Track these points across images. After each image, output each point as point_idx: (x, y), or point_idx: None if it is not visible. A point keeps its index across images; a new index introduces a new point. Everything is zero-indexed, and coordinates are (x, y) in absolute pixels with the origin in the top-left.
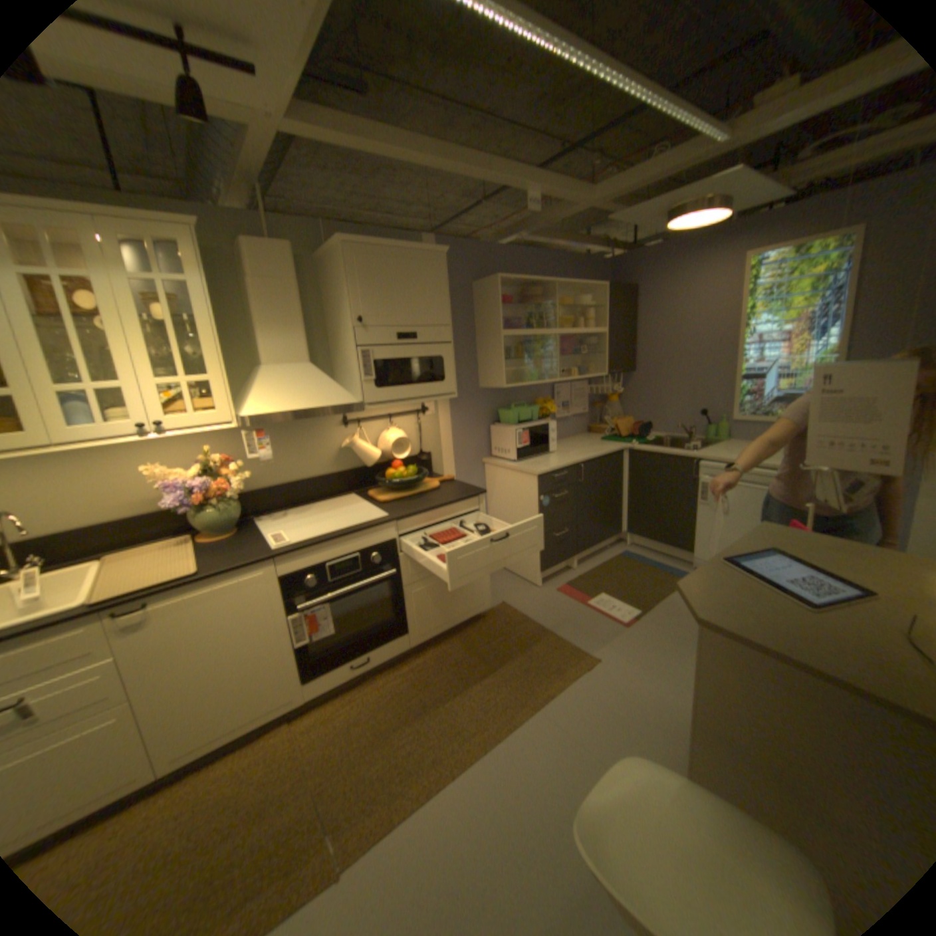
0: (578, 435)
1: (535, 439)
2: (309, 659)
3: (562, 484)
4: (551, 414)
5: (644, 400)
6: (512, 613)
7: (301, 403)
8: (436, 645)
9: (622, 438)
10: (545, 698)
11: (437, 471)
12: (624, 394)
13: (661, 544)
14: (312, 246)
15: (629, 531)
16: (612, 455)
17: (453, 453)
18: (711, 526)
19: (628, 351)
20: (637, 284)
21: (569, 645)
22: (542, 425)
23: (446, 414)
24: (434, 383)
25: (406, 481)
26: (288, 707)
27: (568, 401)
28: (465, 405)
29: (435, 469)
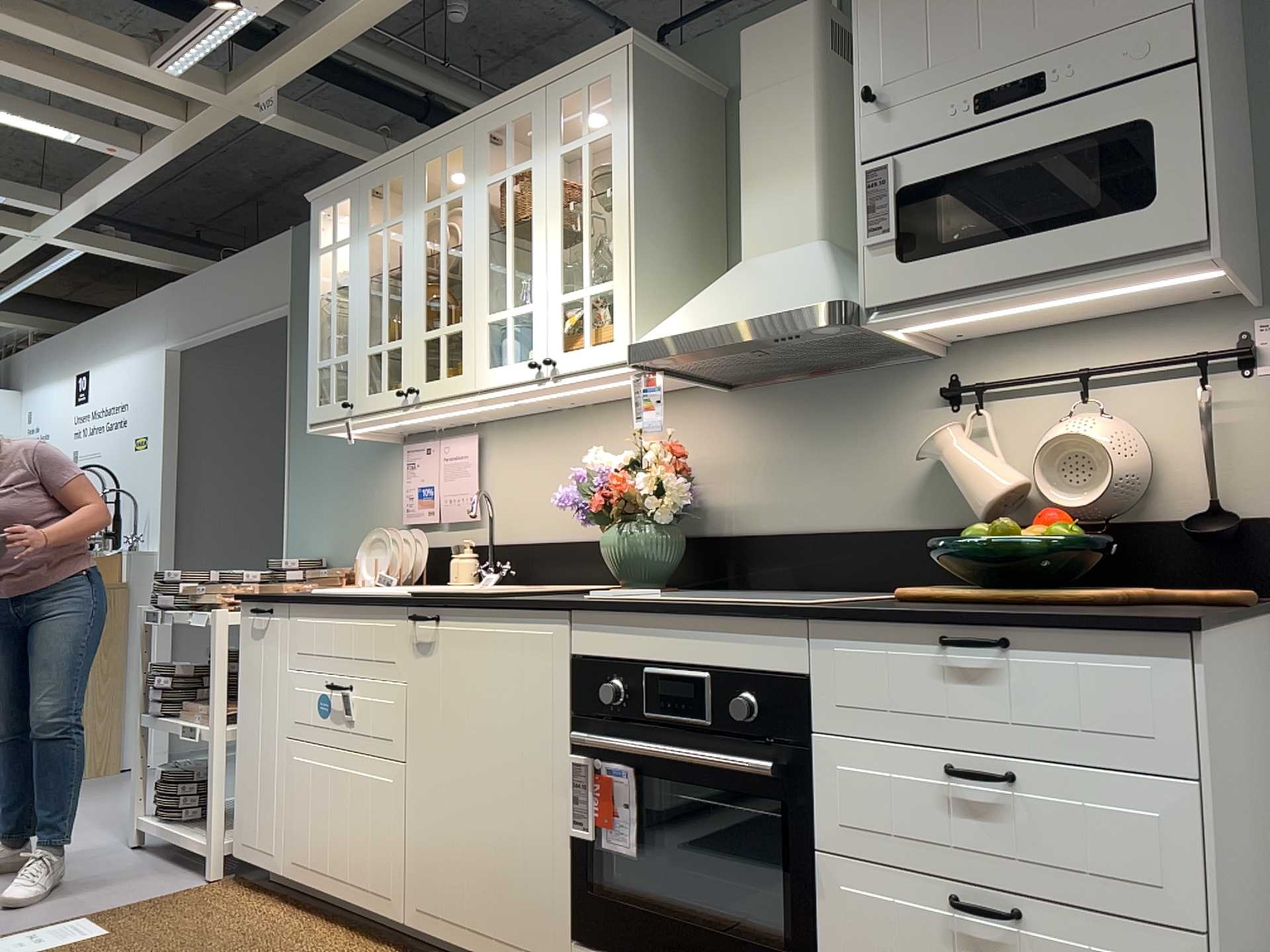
0: None
1: None
2: (594, 888)
3: None
4: None
5: None
6: None
7: (725, 315)
8: None
9: None
10: None
11: None
12: None
13: None
14: None
15: None
16: None
17: None
18: None
19: None
20: None
21: None
22: None
23: None
24: (1101, 218)
25: (1025, 562)
26: None
27: None
28: None
29: None
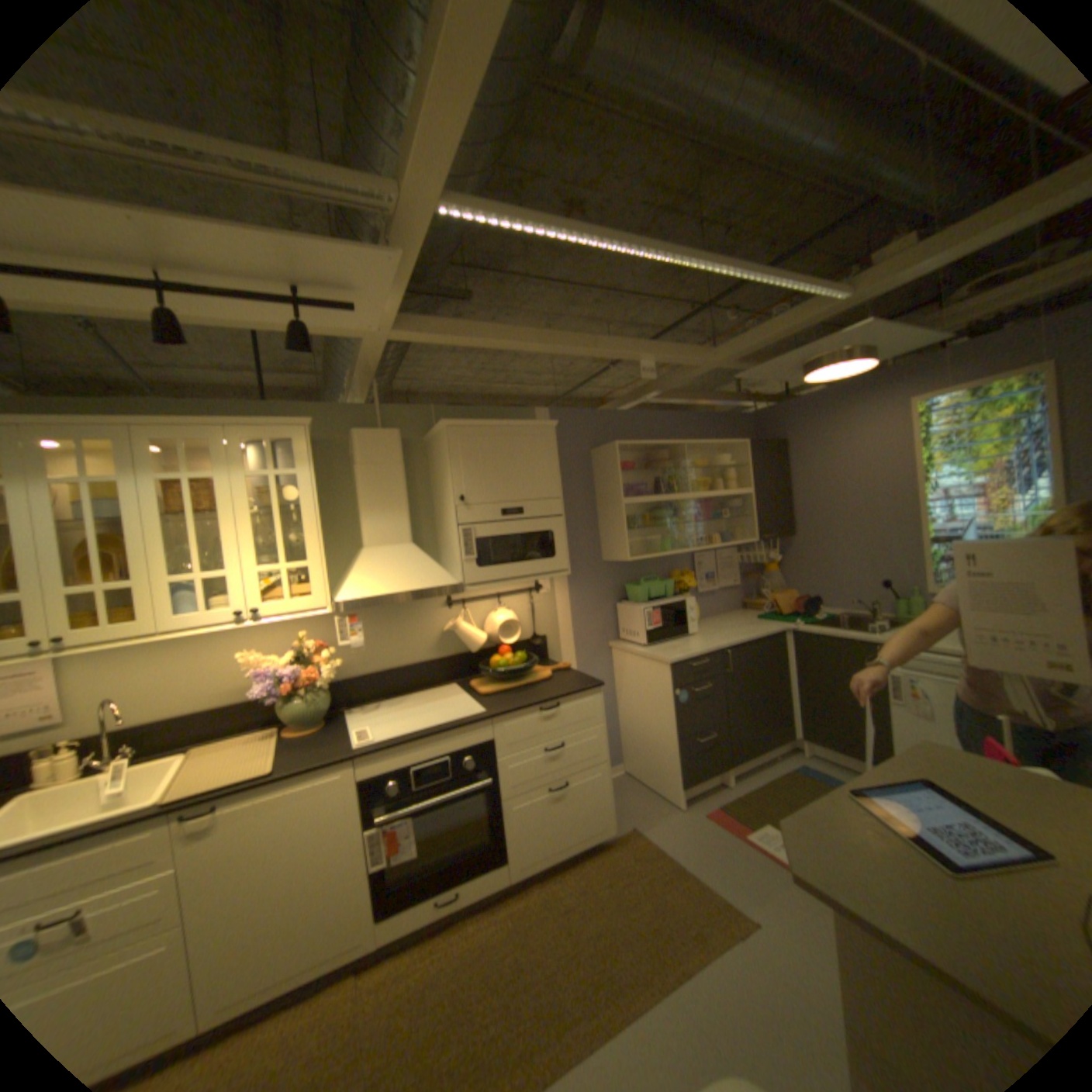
0: (731, 612)
1: (671, 619)
2: (386, 889)
3: (705, 676)
4: (692, 589)
5: (811, 569)
6: (645, 846)
7: (397, 586)
8: (544, 883)
9: (785, 616)
10: (679, 976)
11: (553, 657)
12: (785, 562)
13: (851, 758)
14: (424, 430)
15: (805, 738)
16: (770, 639)
17: (573, 636)
18: (913, 736)
19: (783, 512)
20: (786, 438)
21: (717, 899)
22: (678, 603)
23: (564, 592)
24: (543, 560)
25: (513, 669)
26: (357, 952)
27: (714, 572)
28: (586, 580)
29: (552, 655)
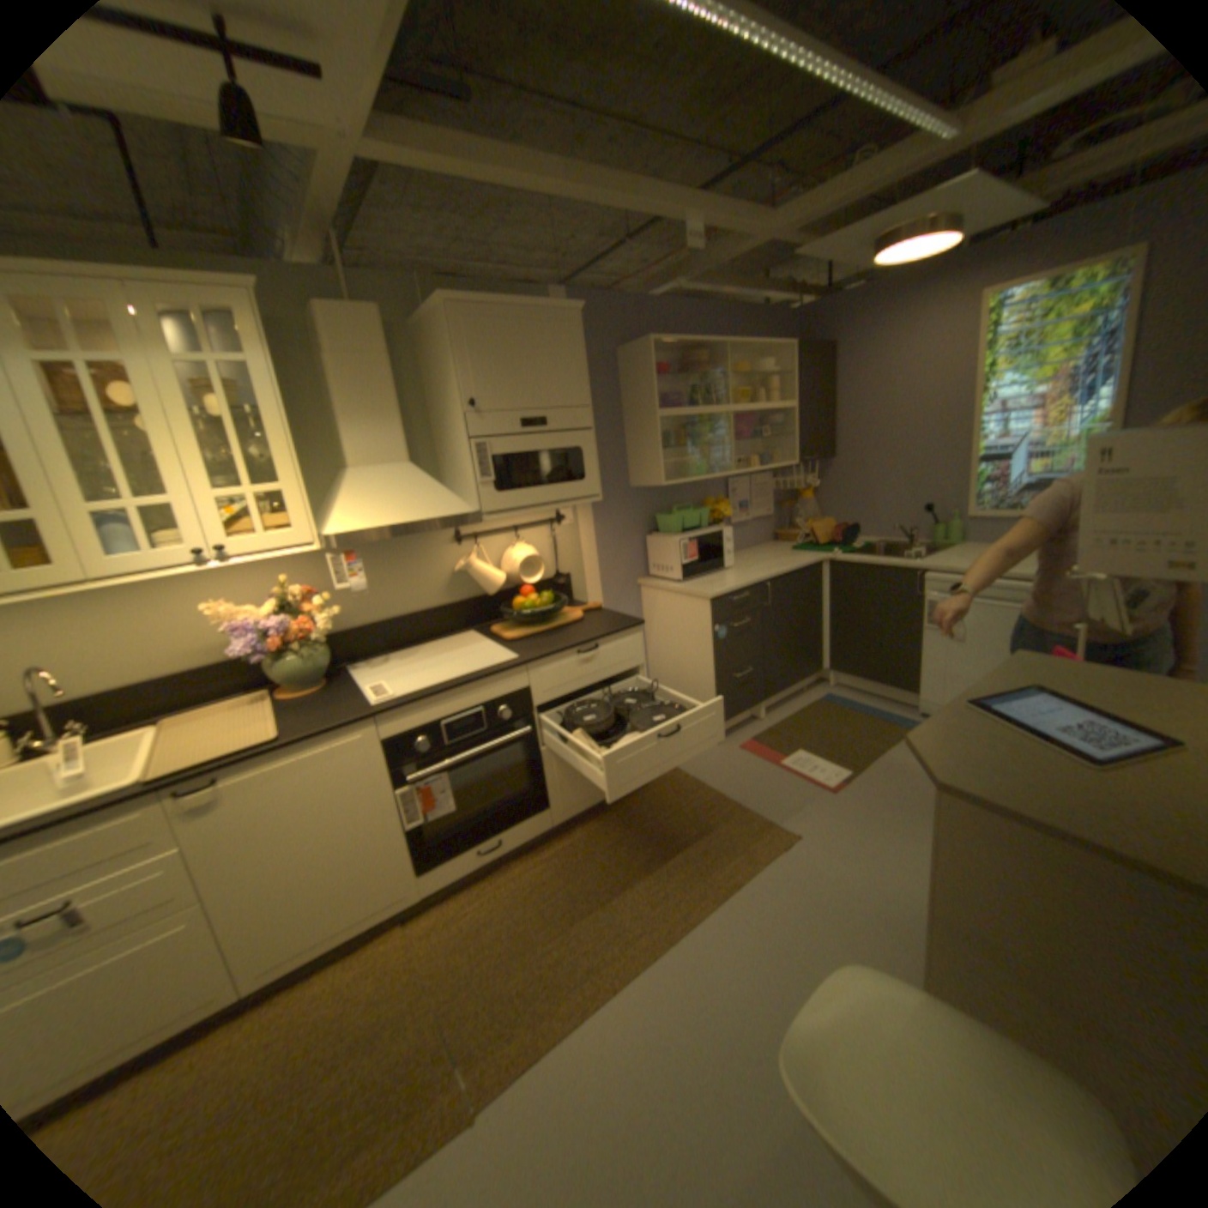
0: (762, 544)
1: (705, 552)
2: (425, 845)
3: (743, 610)
4: (725, 519)
5: (847, 495)
6: (682, 779)
7: (399, 516)
8: (585, 822)
9: (819, 546)
10: (729, 887)
11: (578, 598)
12: (820, 488)
13: (874, 683)
14: (406, 309)
15: (832, 667)
16: (807, 570)
17: (599, 574)
18: (941, 658)
19: (824, 431)
20: (834, 341)
21: (758, 819)
22: (714, 534)
23: (588, 524)
24: (570, 483)
25: (539, 612)
26: (400, 906)
27: (747, 500)
28: (612, 510)
29: (576, 596)
